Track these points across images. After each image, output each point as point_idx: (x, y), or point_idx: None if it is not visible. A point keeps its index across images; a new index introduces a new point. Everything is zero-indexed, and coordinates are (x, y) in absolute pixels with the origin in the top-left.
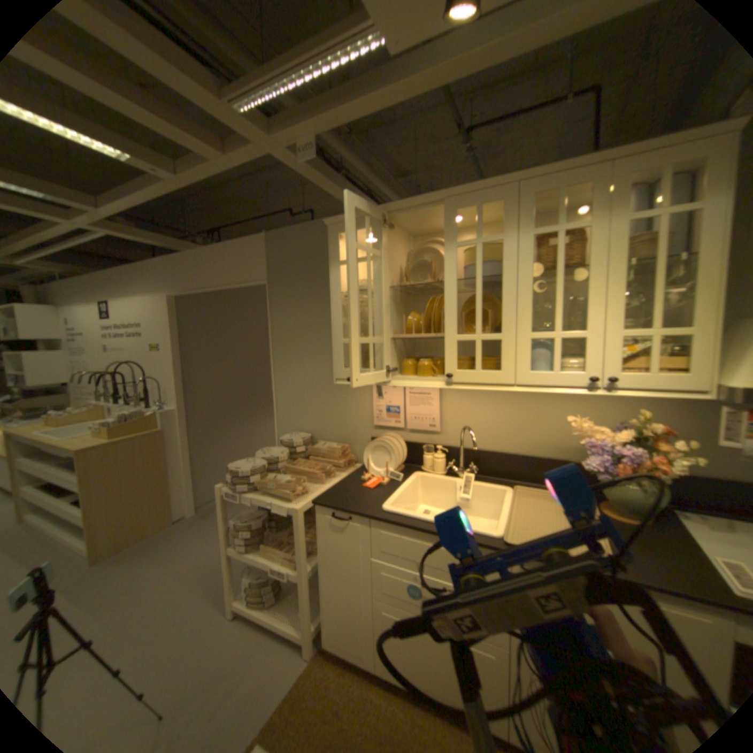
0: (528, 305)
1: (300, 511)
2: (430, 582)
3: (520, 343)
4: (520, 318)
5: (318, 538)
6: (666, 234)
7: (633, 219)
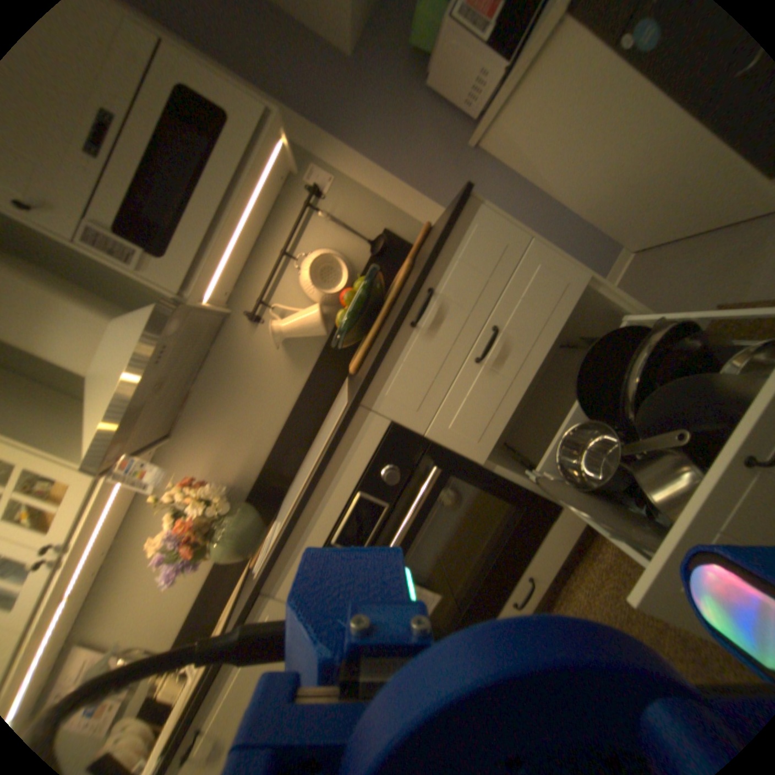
0: None
1: None
2: None
3: None
4: None
5: None
6: None
7: None
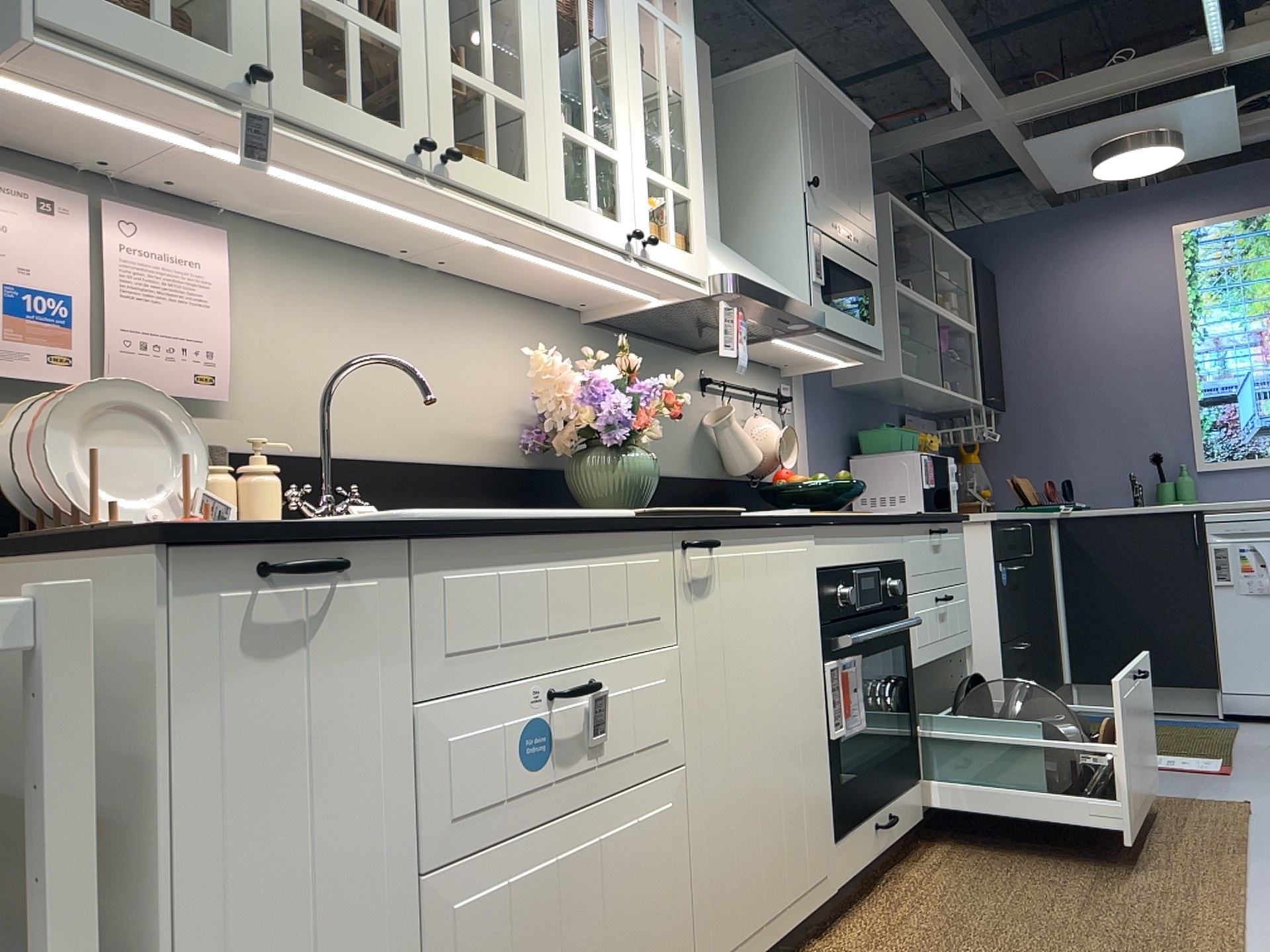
0: (556, 62)
1: (62, 592)
2: (559, 682)
3: (550, 131)
4: (548, 81)
5: (154, 730)
6: (665, 49)
7: (641, 5)
